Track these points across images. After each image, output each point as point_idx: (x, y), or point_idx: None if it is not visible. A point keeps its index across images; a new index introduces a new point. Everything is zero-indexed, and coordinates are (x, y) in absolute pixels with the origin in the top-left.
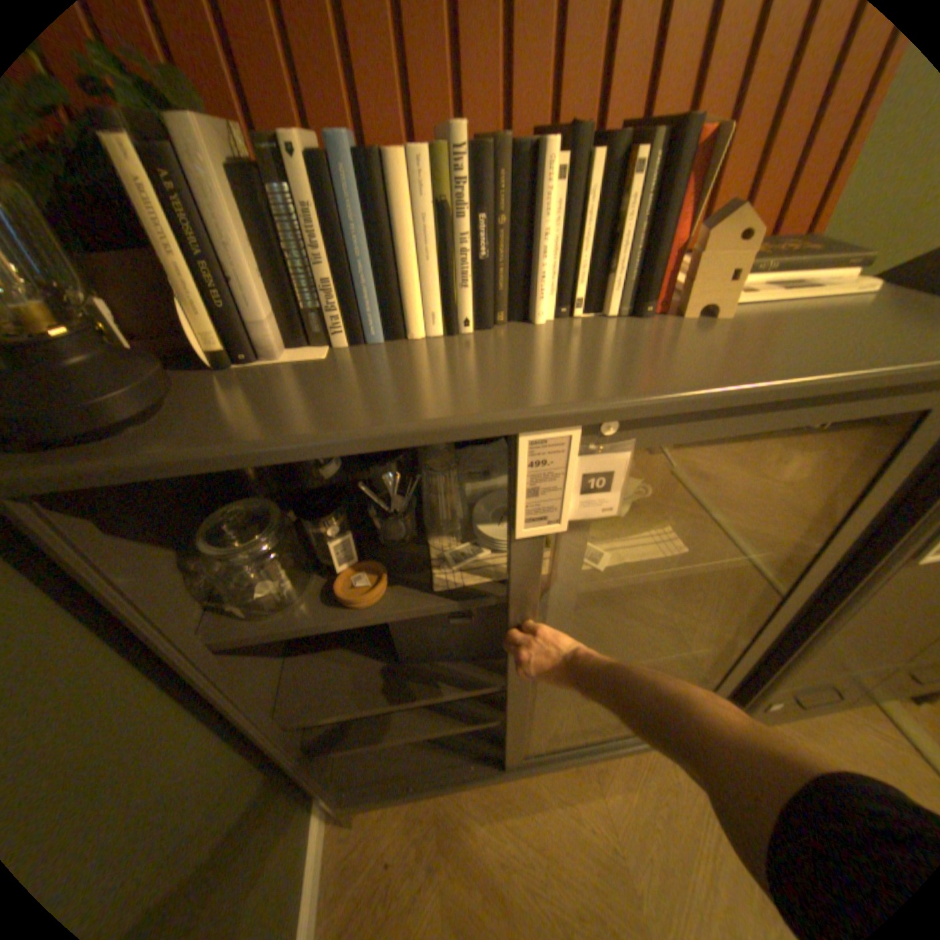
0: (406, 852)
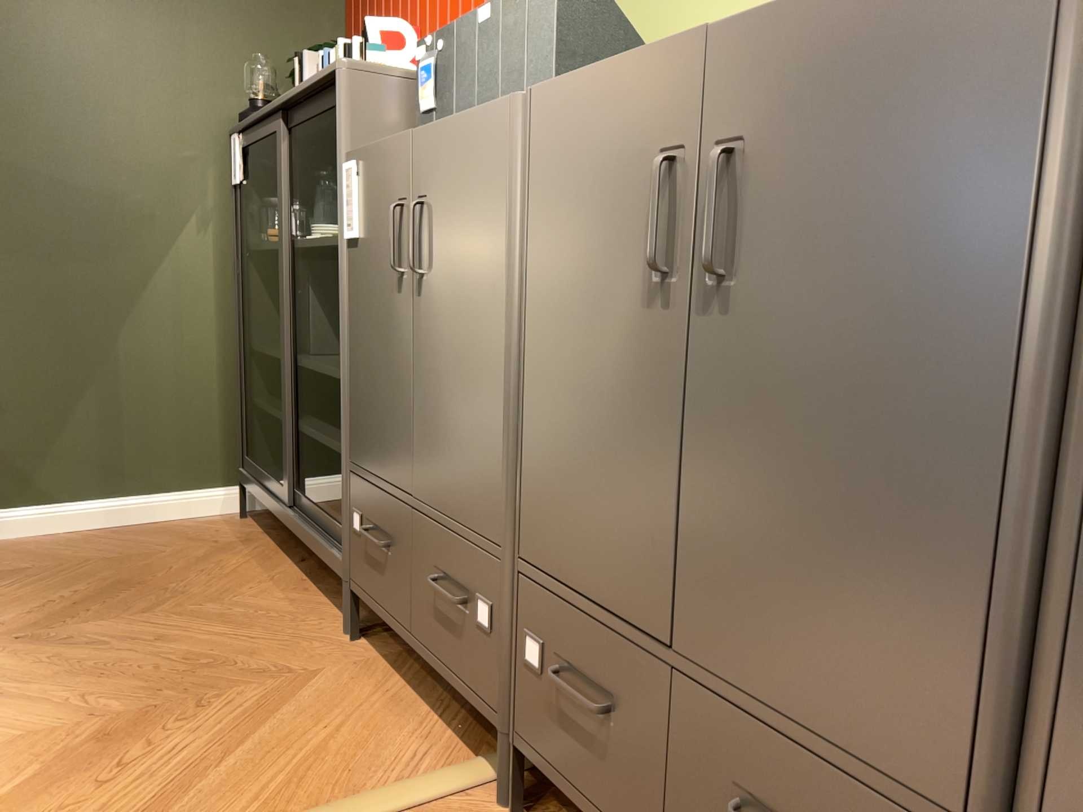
0: (227, 534)
